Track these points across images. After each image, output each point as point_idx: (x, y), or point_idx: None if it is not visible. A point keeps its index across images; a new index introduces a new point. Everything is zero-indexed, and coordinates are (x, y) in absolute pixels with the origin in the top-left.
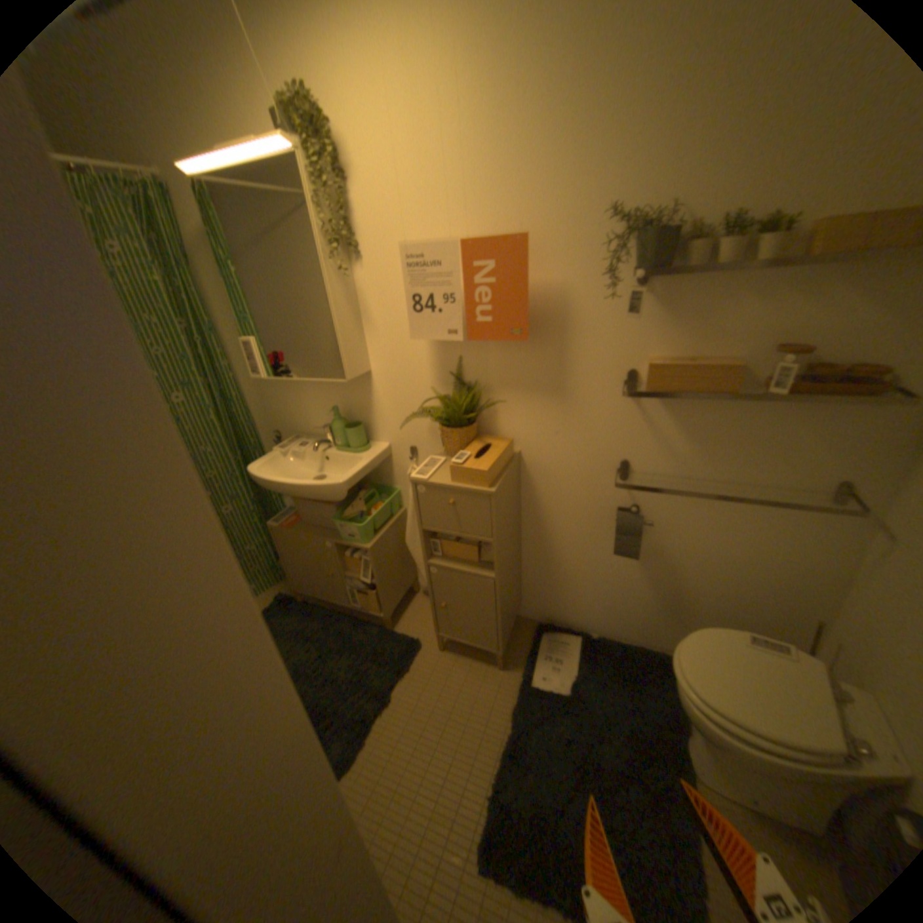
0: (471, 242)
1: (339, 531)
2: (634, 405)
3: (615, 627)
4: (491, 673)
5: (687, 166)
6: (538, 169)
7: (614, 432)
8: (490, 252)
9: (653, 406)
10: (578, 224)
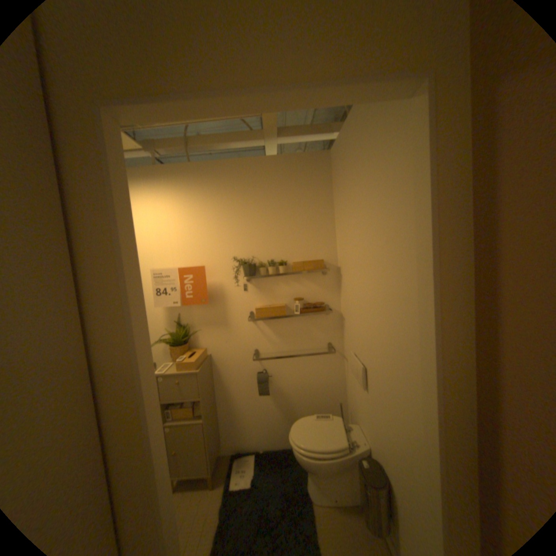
0: (183, 269)
1: None
2: (255, 326)
3: (269, 443)
4: (204, 494)
5: (255, 248)
6: (207, 246)
7: (249, 338)
8: (191, 272)
9: (262, 325)
10: (224, 263)
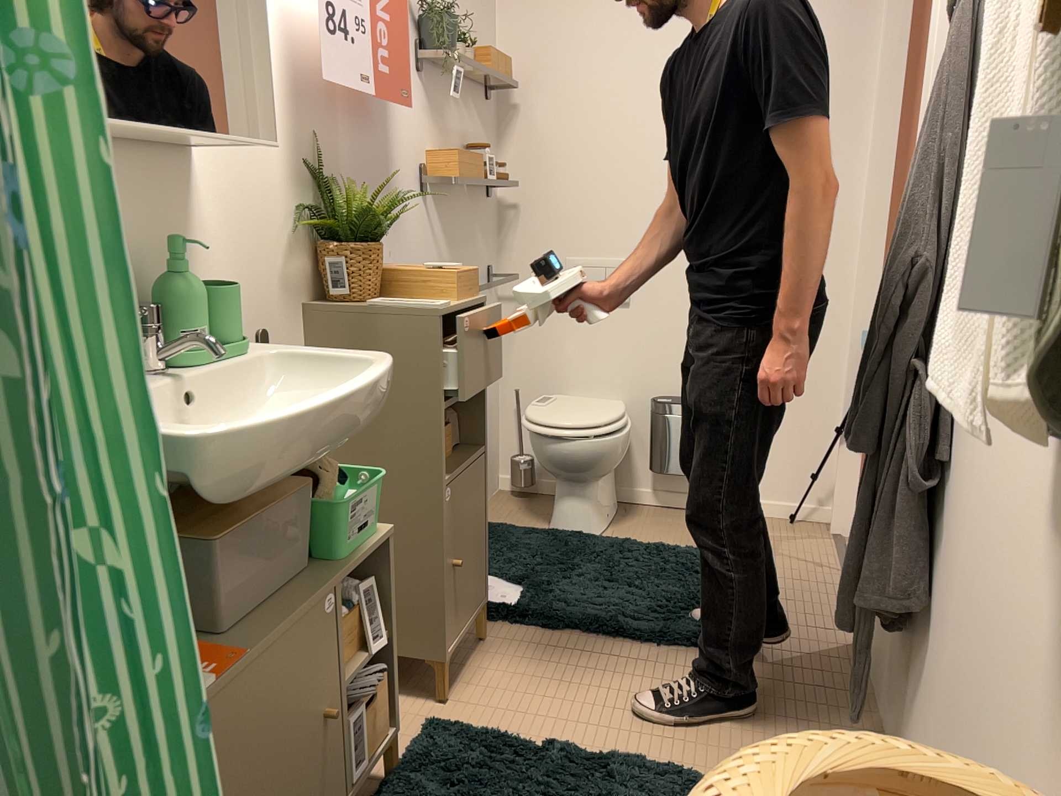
0: None
1: (345, 528)
2: (427, 212)
3: None
4: (491, 645)
5: None
6: None
7: (421, 246)
8: None
9: (434, 212)
10: None
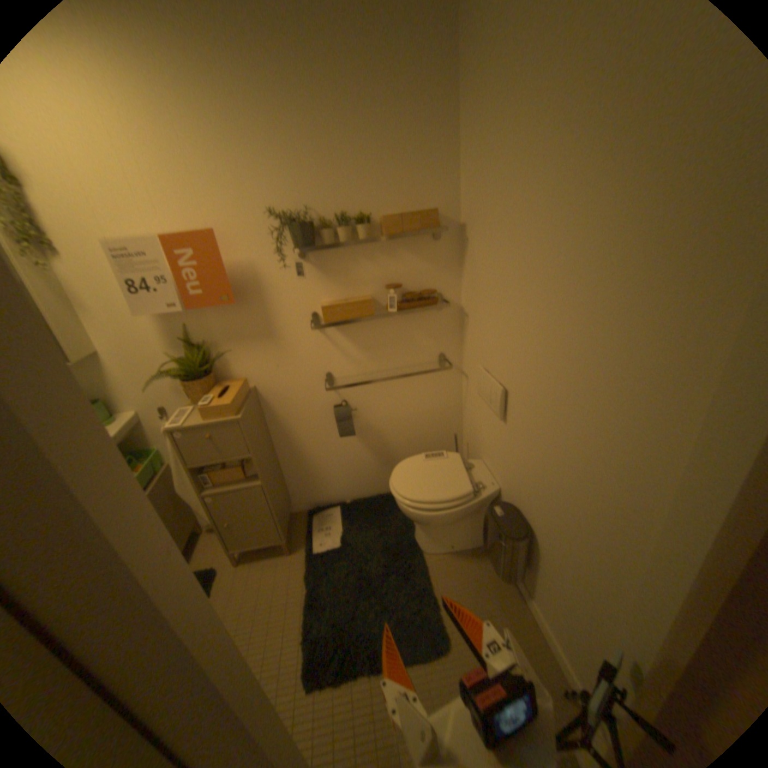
0: (168, 235)
1: None
2: (322, 335)
3: (358, 489)
4: (280, 561)
5: (306, 186)
6: (208, 183)
7: (315, 355)
8: (186, 241)
9: (334, 333)
10: (249, 220)
